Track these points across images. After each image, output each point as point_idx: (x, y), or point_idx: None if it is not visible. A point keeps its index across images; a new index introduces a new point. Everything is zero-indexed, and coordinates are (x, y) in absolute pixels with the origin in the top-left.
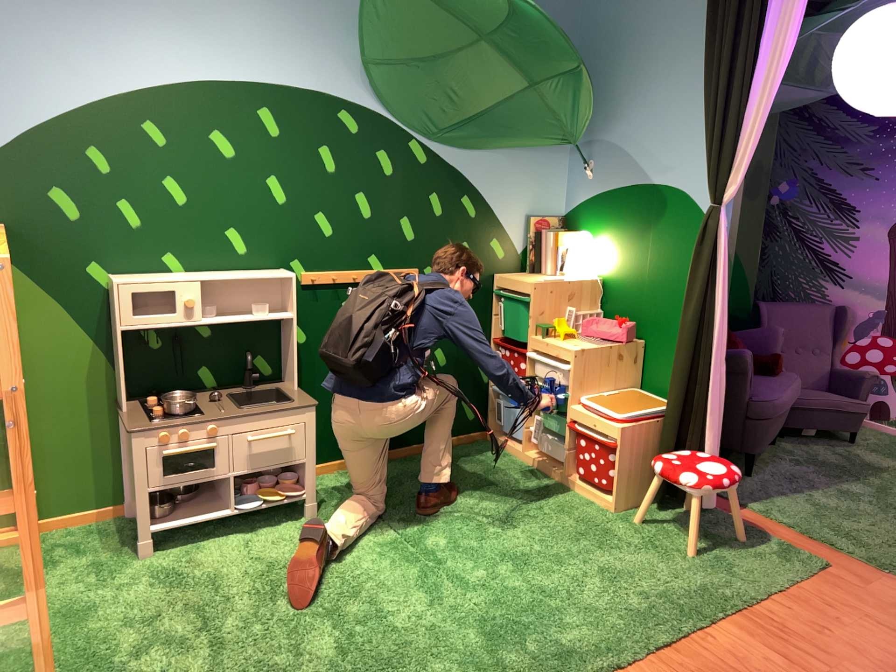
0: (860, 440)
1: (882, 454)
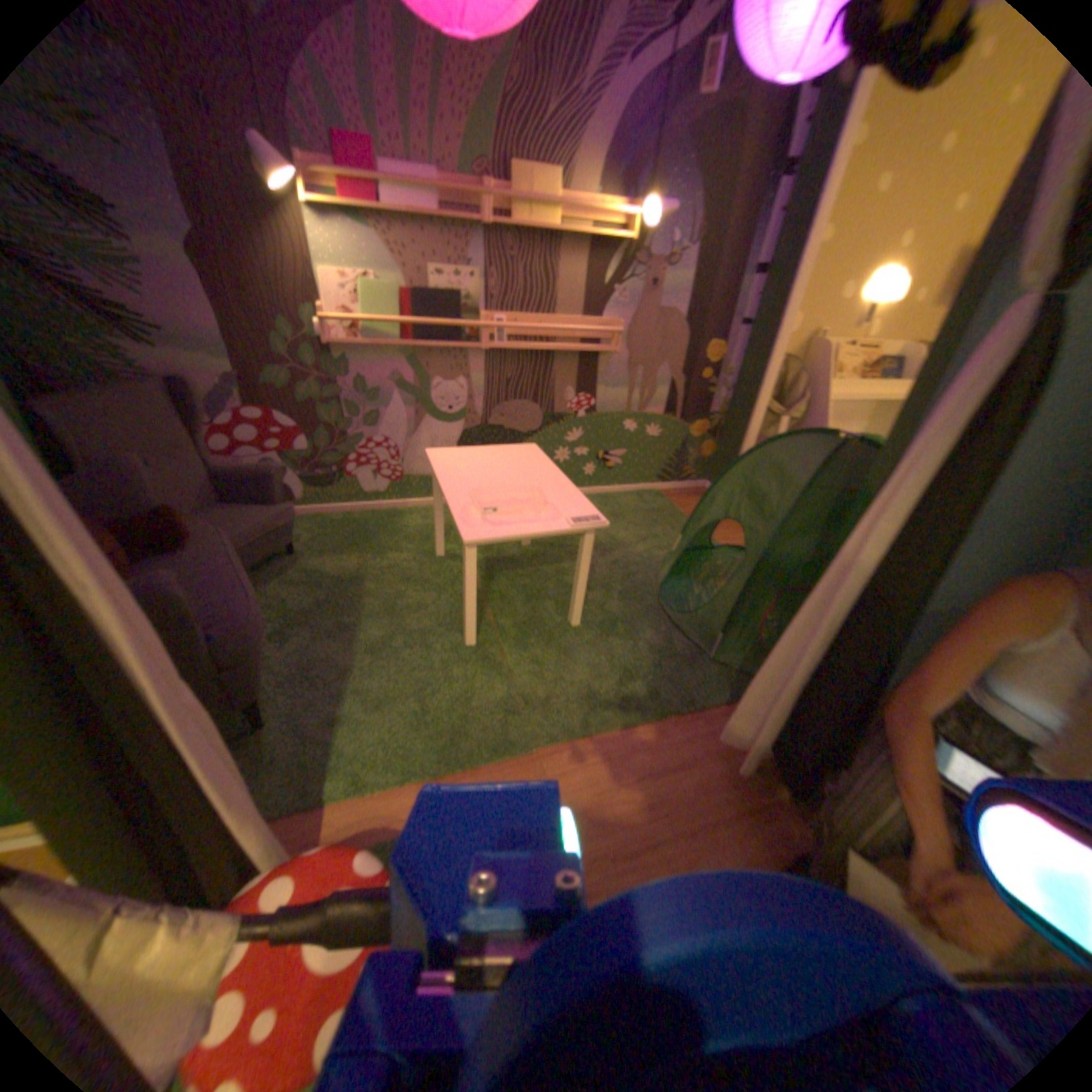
0: (301, 539)
1: (340, 548)
